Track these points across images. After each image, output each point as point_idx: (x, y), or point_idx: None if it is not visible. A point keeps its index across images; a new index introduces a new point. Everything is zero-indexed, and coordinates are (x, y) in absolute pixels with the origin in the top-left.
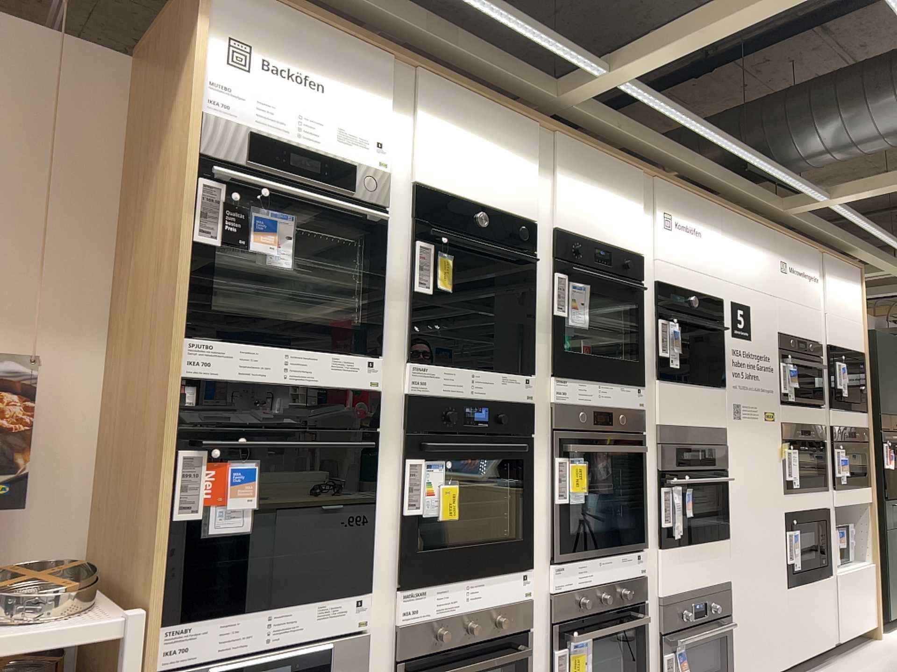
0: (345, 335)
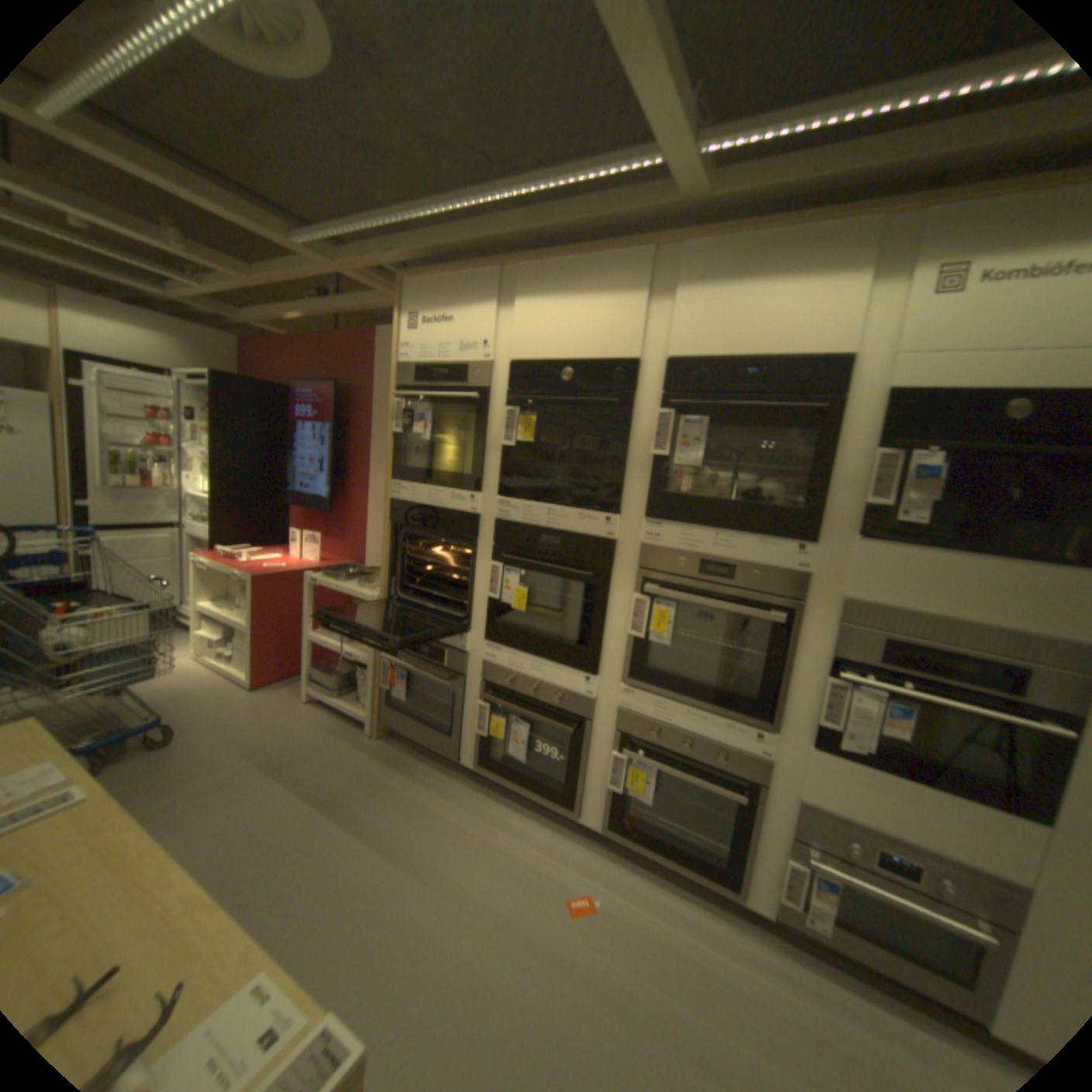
0: (456, 480)
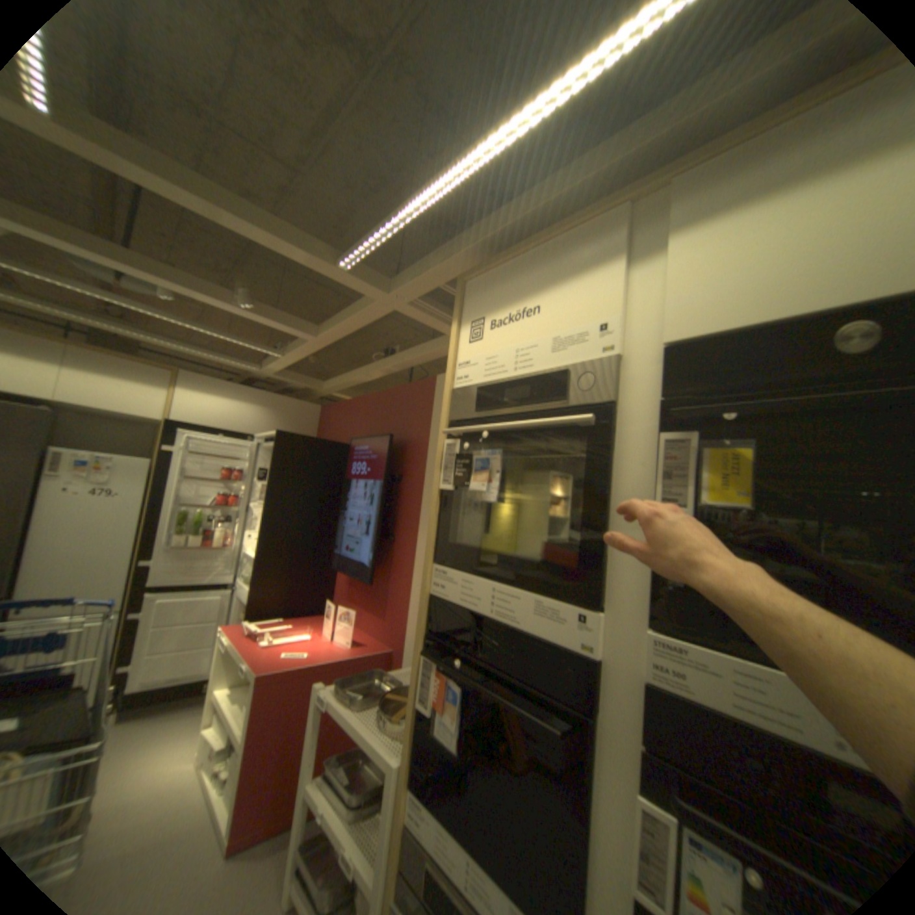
0: (548, 573)
